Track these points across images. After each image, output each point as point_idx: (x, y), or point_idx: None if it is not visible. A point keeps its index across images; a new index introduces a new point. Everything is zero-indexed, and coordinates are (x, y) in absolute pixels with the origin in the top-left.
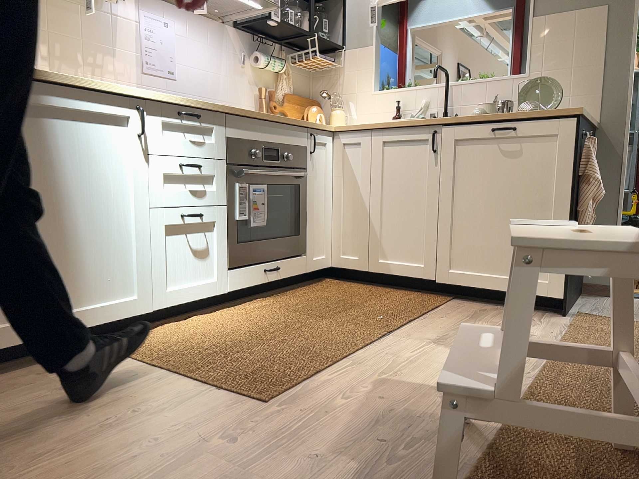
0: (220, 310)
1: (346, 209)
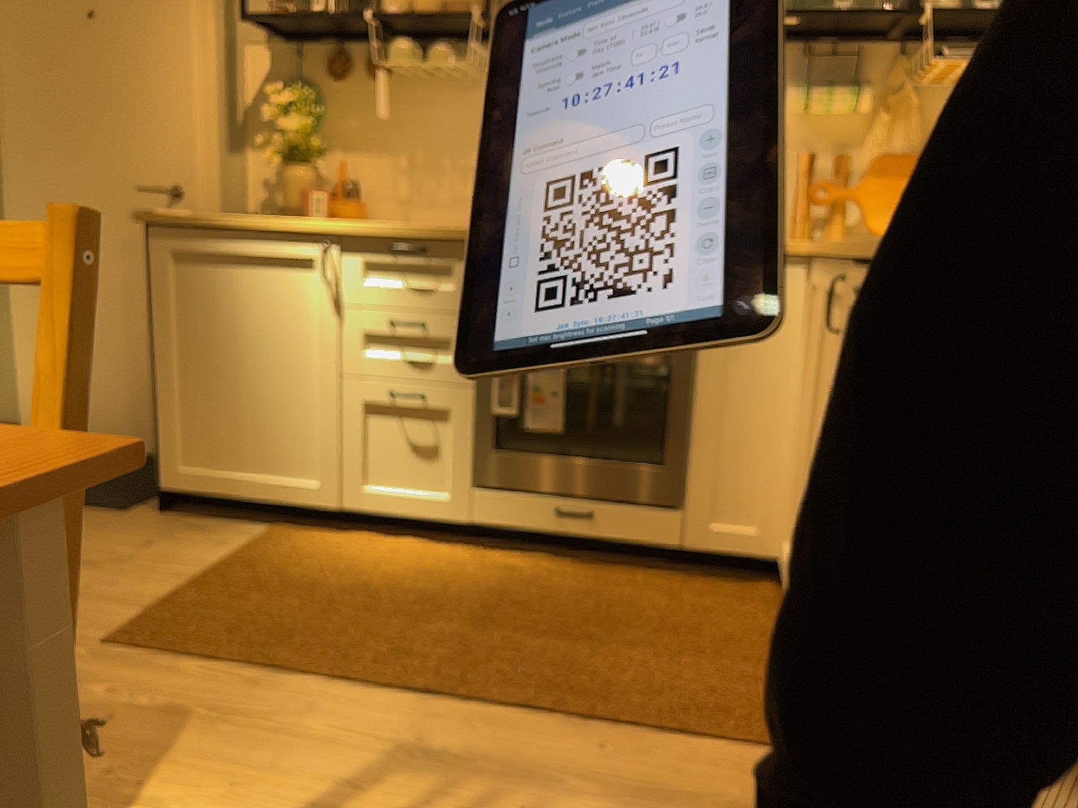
0: (468, 547)
1: (799, 443)
